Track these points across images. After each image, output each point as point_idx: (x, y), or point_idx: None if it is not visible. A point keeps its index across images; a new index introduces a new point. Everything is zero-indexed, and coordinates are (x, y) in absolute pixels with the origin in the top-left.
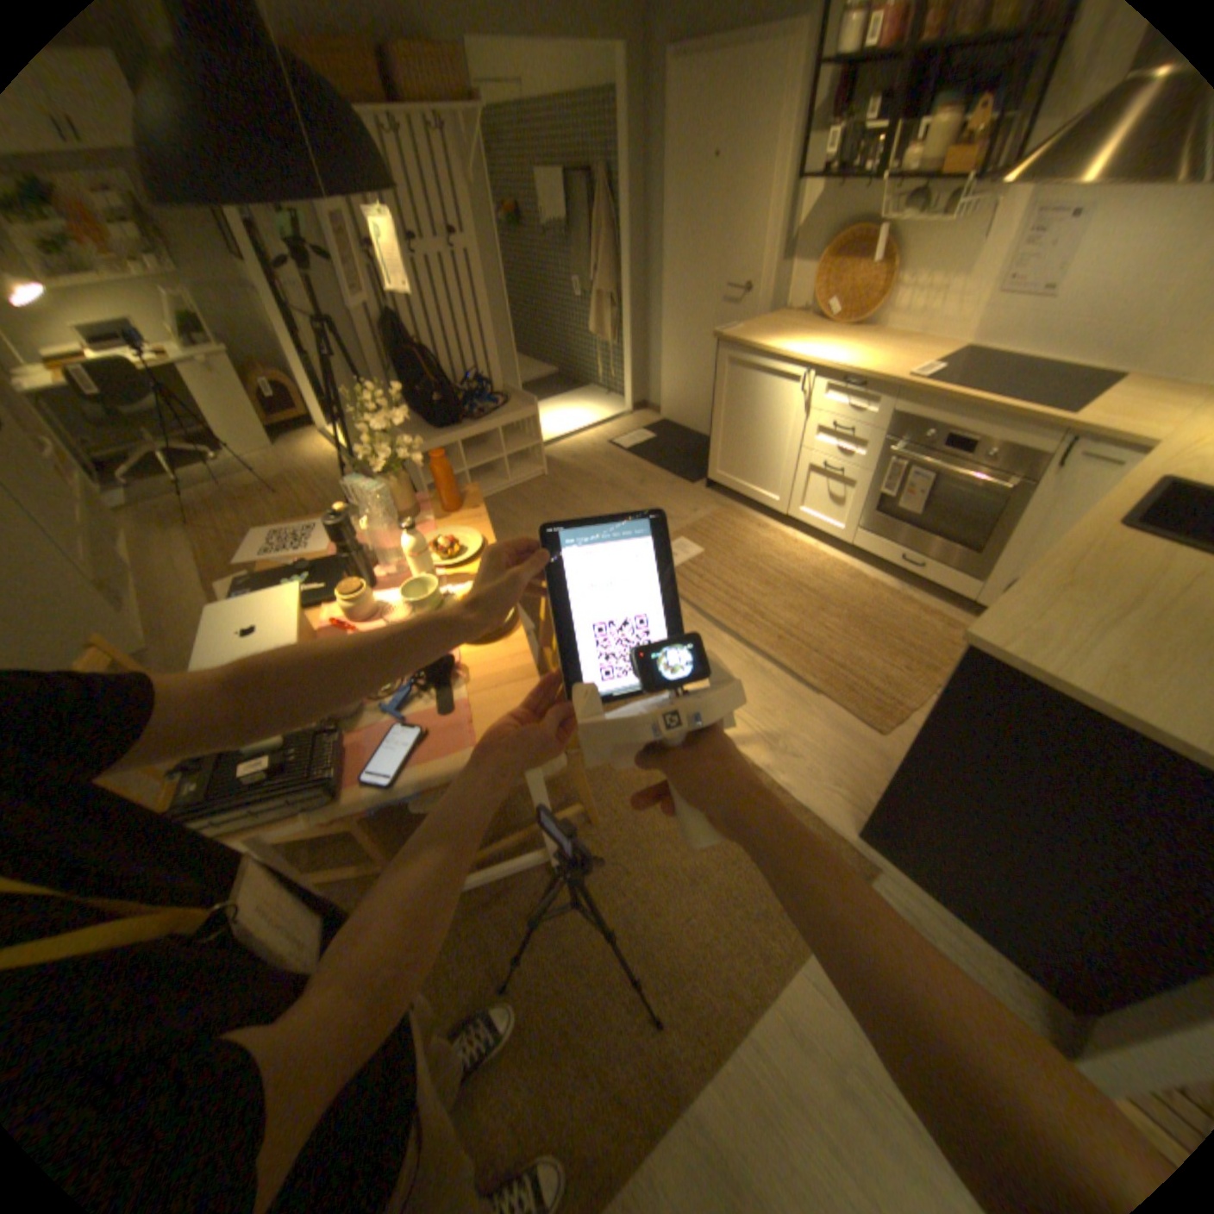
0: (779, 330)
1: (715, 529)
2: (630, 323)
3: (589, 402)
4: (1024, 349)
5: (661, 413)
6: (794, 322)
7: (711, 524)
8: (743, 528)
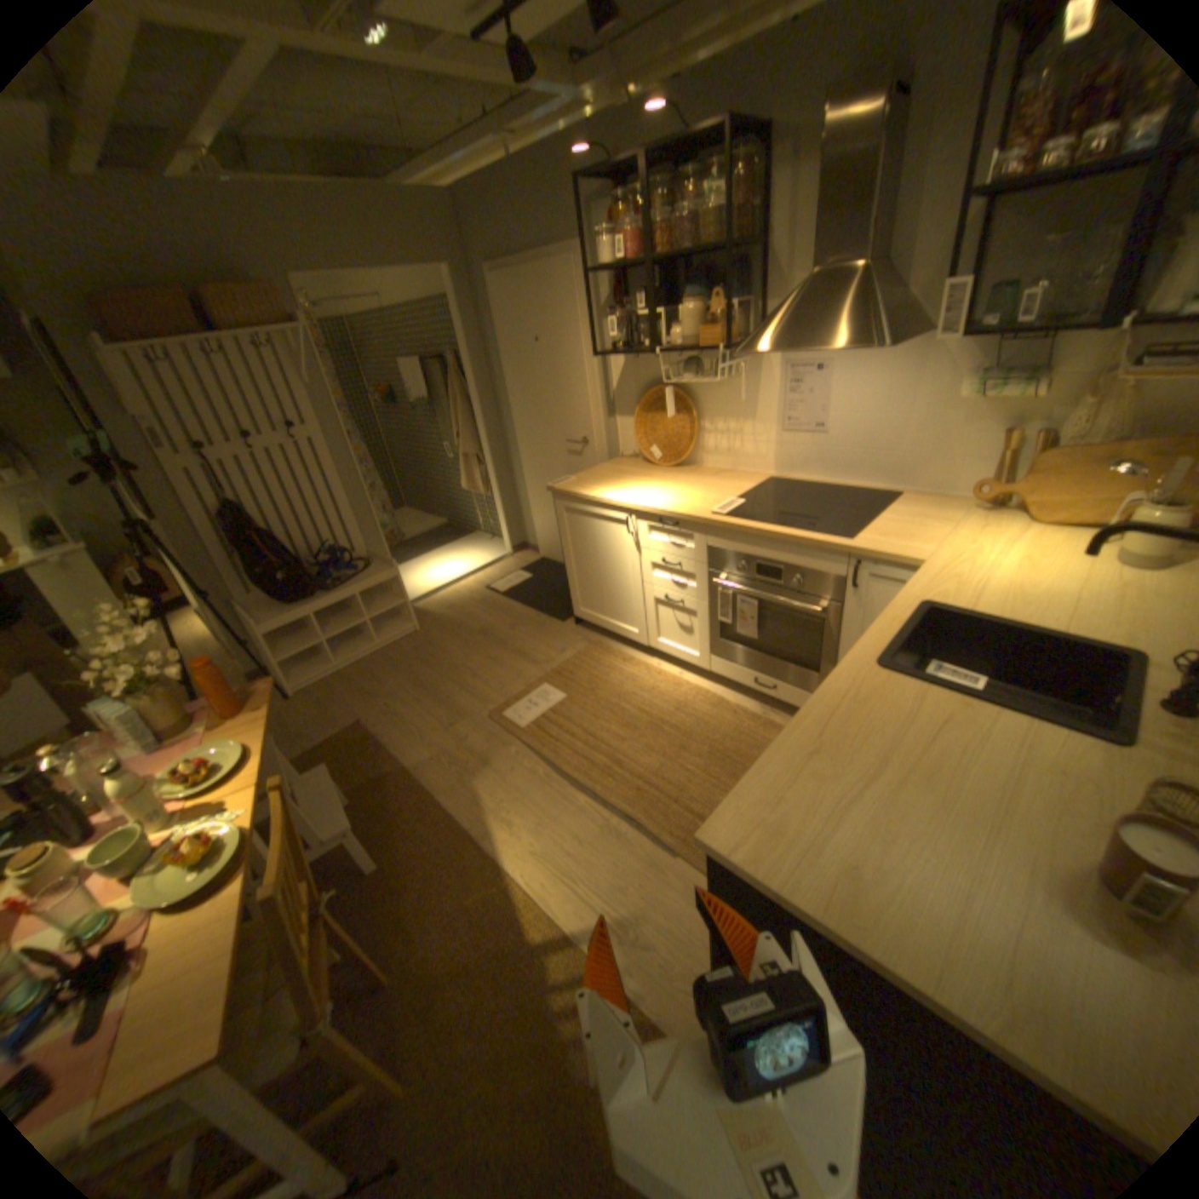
0: (607, 478)
1: (580, 669)
2: (497, 476)
3: (473, 549)
4: (817, 476)
5: (539, 552)
6: (623, 469)
7: (577, 665)
8: (608, 664)
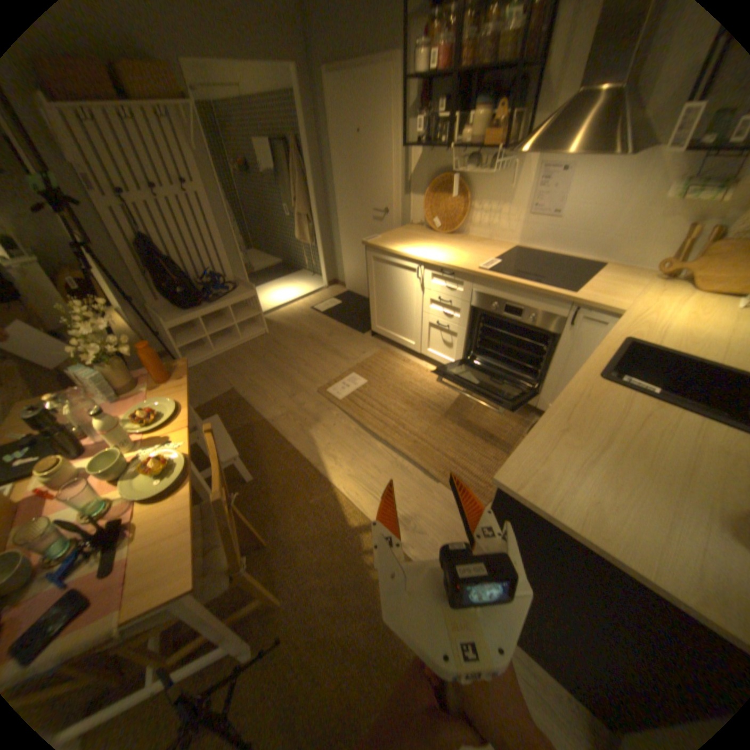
0: (404, 238)
1: (376, 365)
2: (321, 231)
3: (301, 281)
4: (549, 247)
5: (346, 286)
6: (414, 232)
7: (374, 362)
8: (394, 363)
